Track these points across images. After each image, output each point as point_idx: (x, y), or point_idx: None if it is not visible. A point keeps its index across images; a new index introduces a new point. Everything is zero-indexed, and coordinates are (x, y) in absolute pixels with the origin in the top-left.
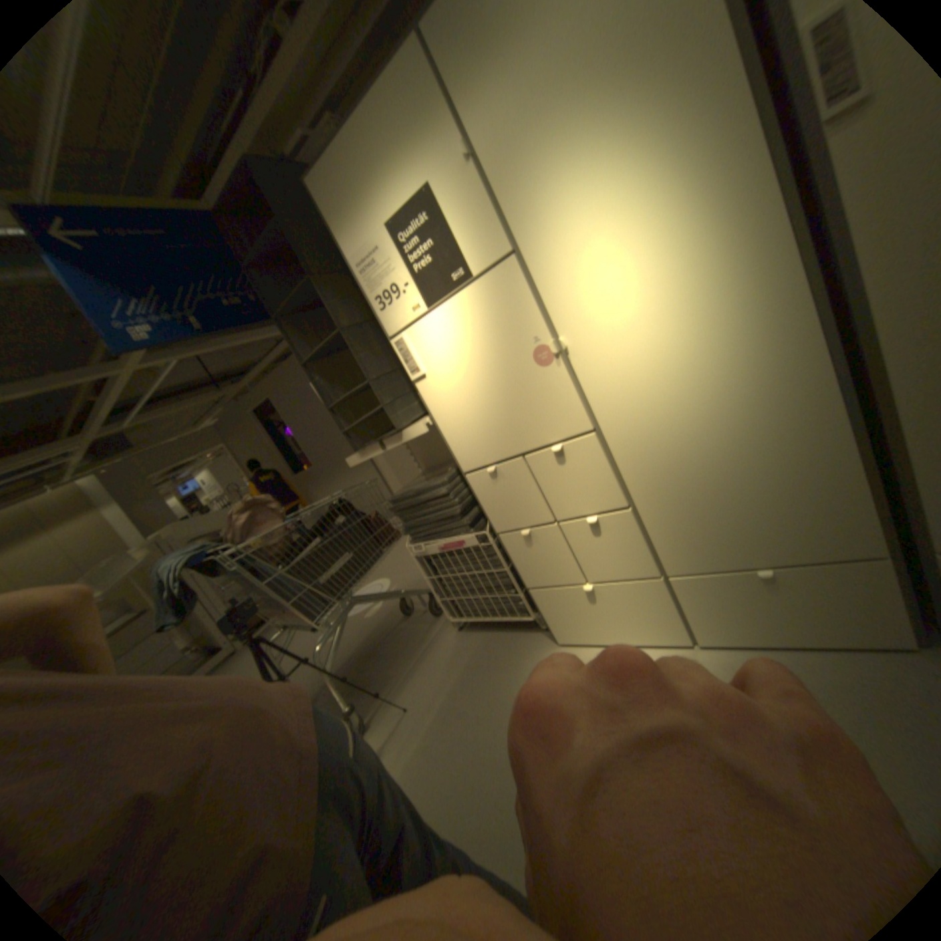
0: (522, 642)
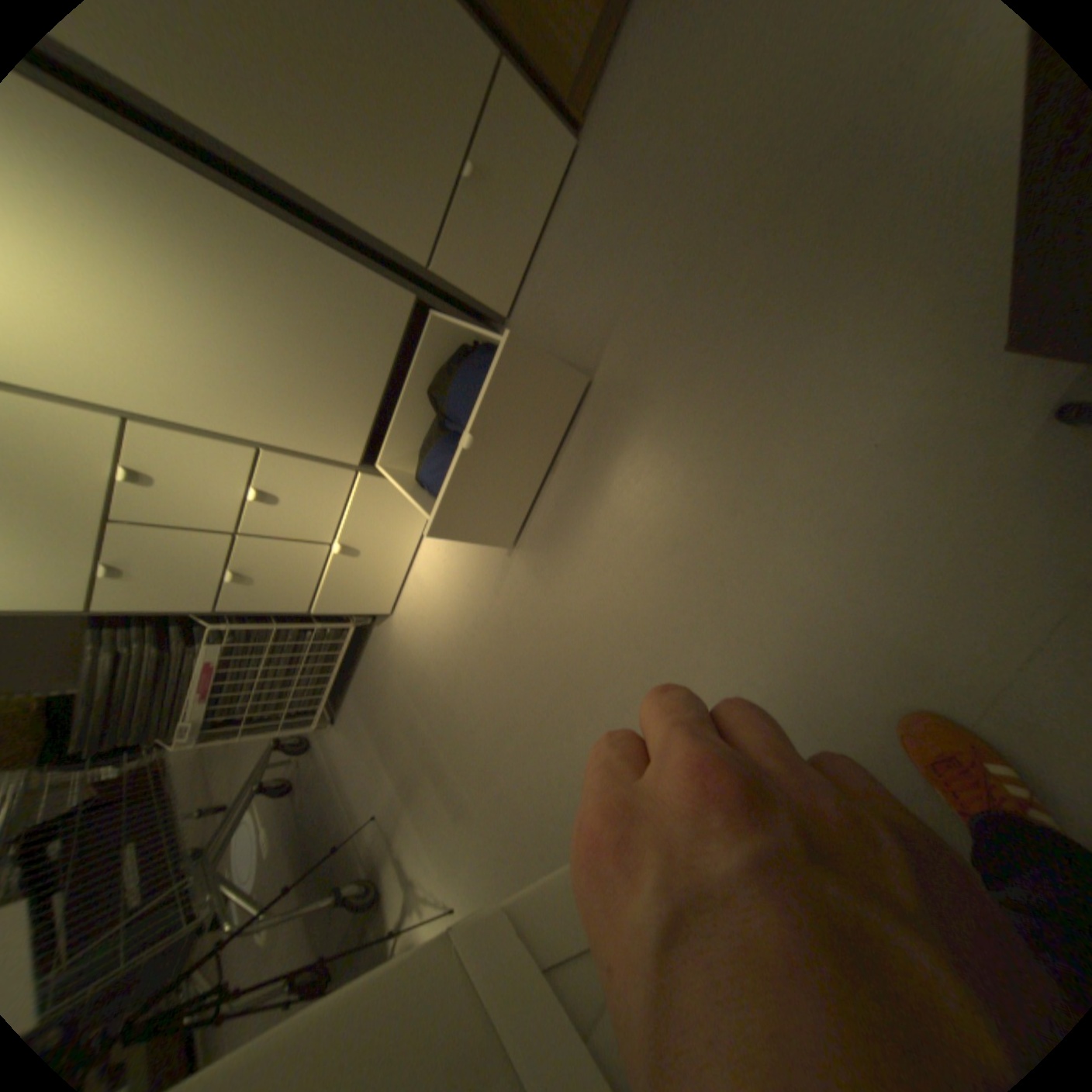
0: (375, 651)
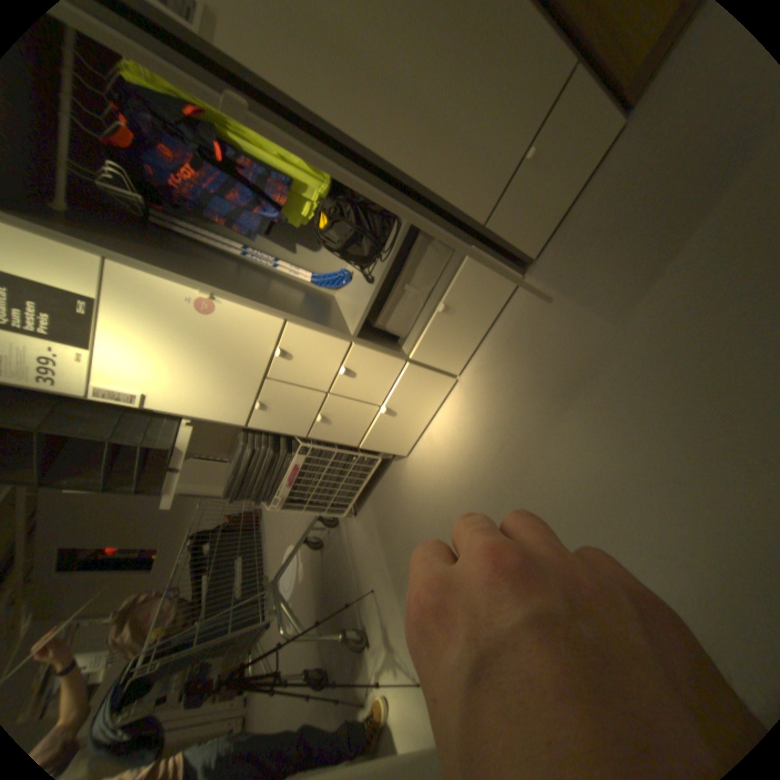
0: (390, 477)
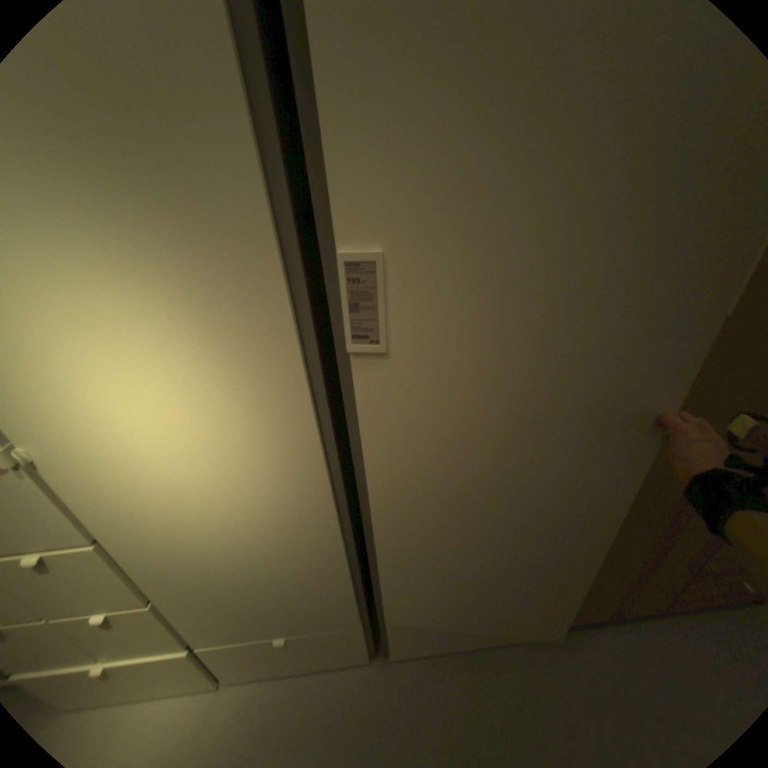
0: None
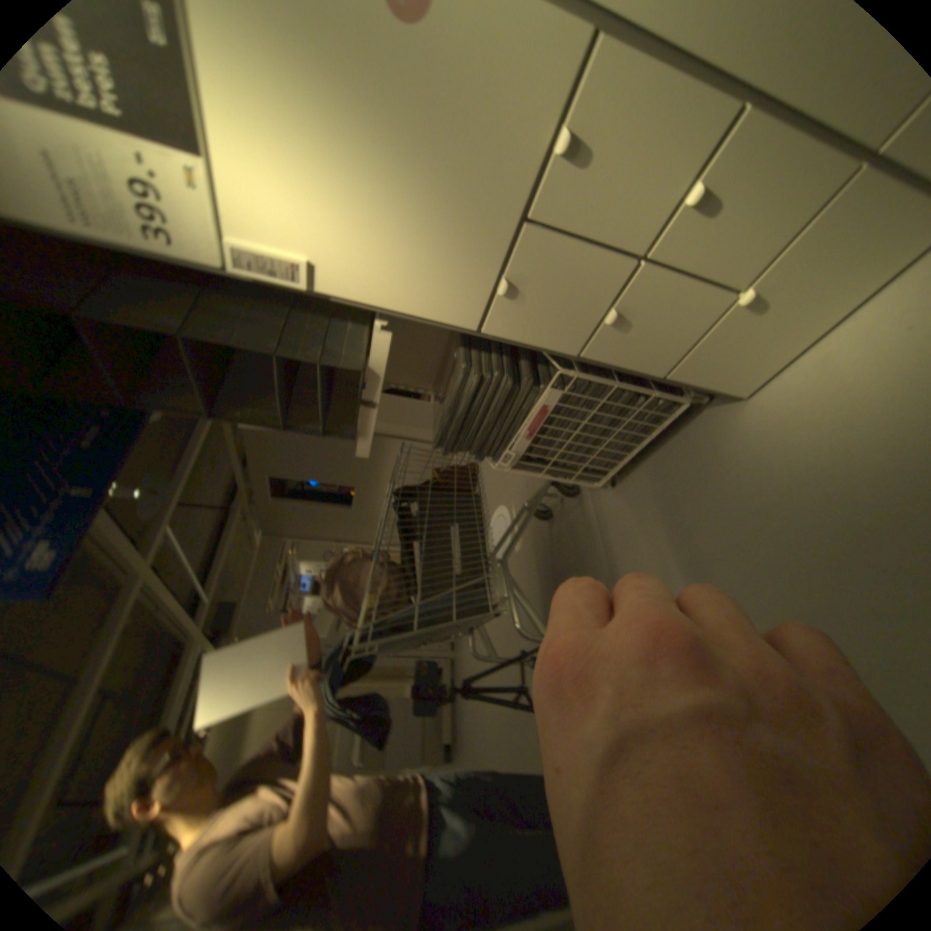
0: (697, 436)
